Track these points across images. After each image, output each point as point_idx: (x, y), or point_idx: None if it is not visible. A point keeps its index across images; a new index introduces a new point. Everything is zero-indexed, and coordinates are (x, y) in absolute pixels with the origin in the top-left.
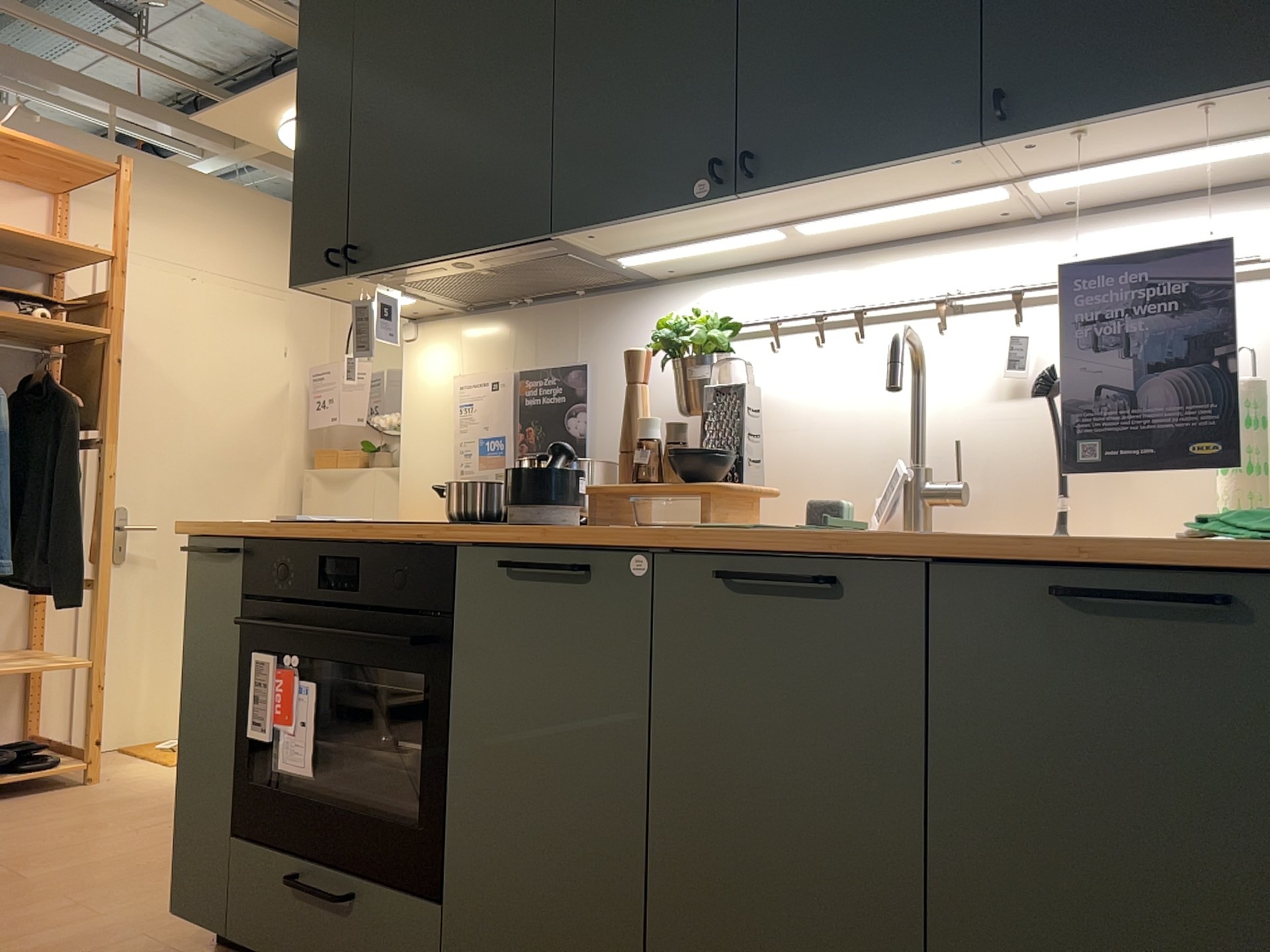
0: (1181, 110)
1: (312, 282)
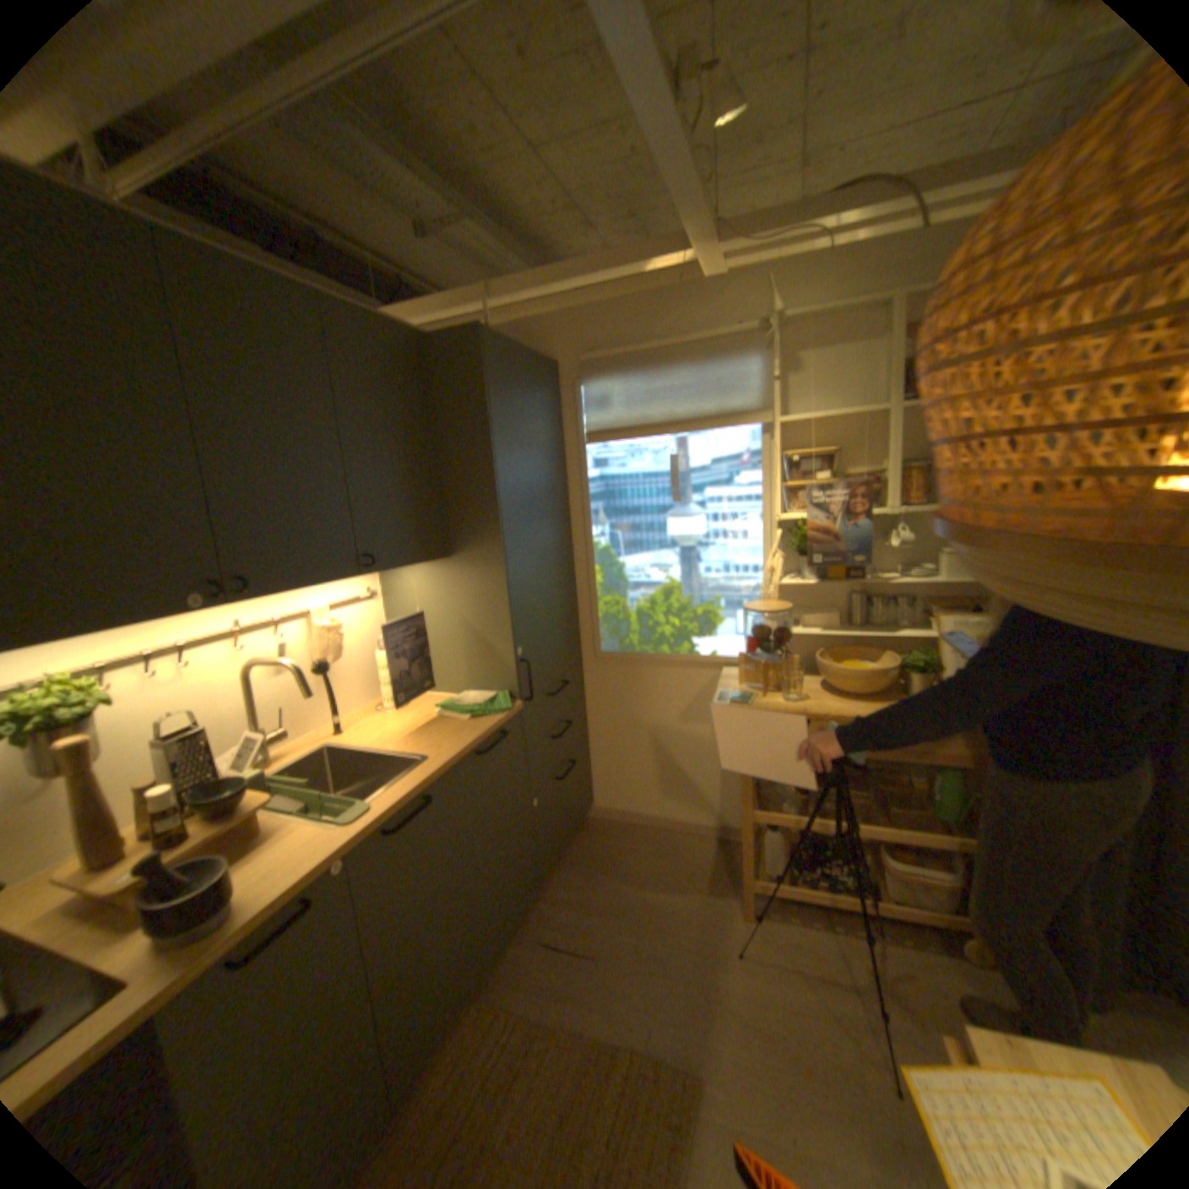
0: (409, 566)
1: None
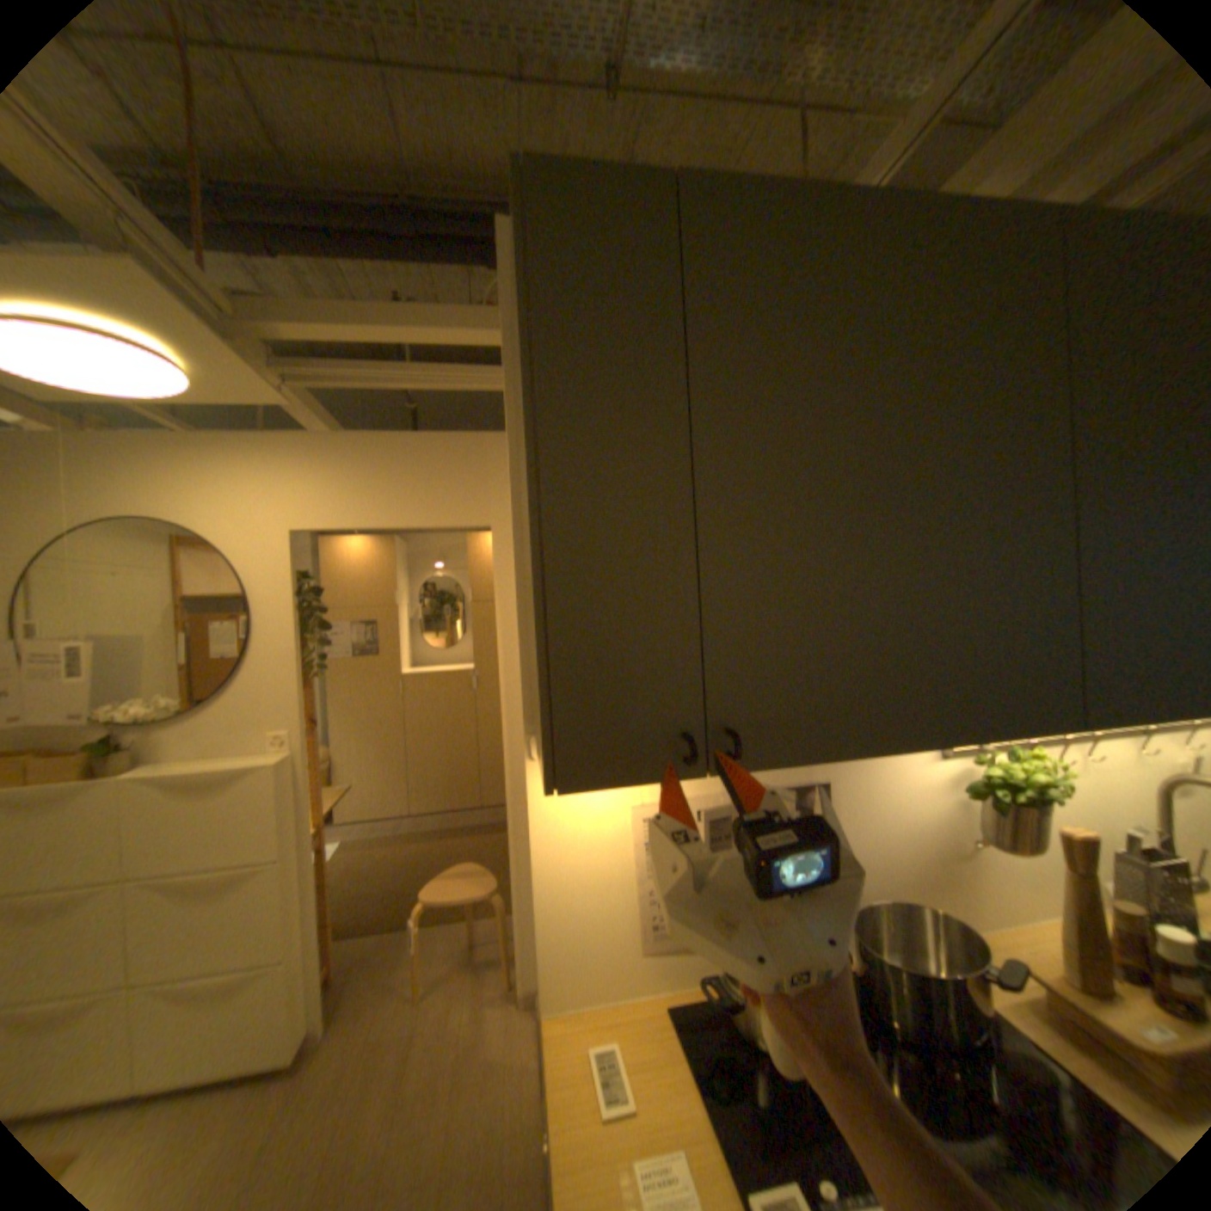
0: None
1: (600, 779)
